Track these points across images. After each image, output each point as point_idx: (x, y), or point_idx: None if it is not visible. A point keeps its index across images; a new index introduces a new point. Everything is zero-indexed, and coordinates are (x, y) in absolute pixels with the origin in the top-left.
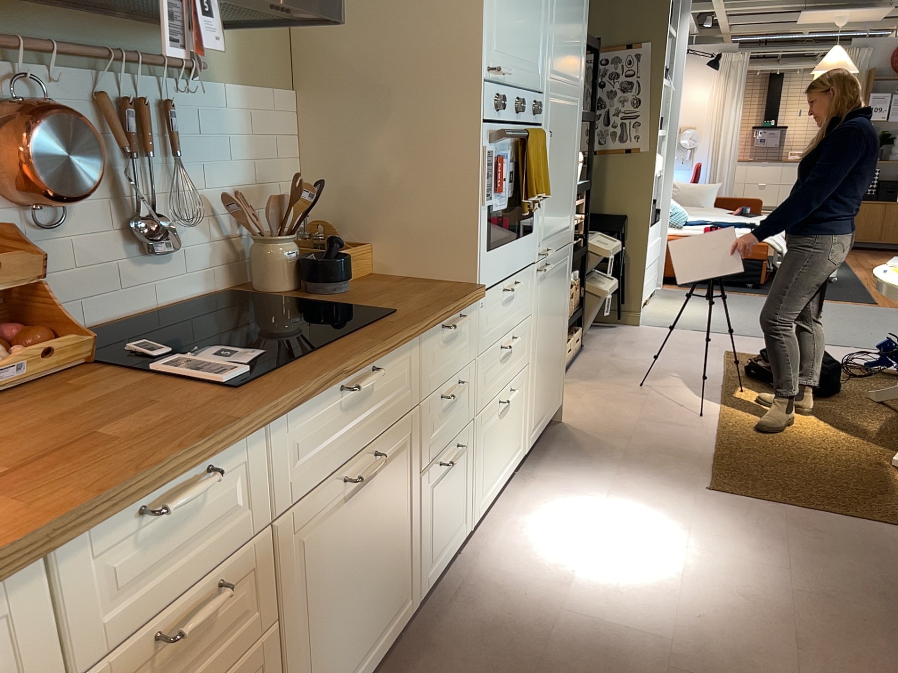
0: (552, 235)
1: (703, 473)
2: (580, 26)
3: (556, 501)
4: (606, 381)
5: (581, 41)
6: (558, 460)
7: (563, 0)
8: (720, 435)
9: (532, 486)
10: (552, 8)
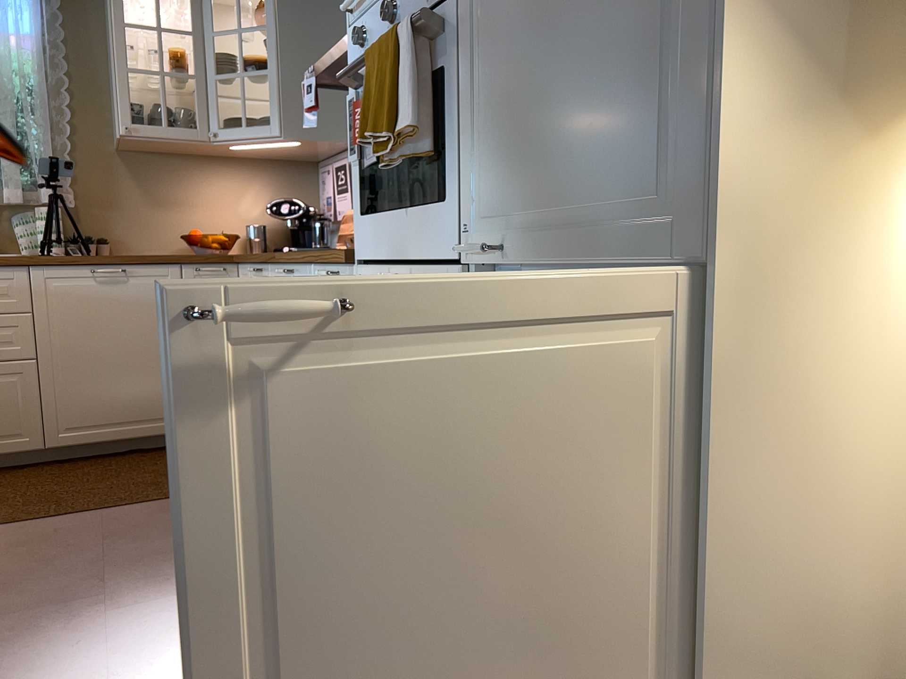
0: (534, 218)
1: None
2: None
3: None
4: None
5: None
6: None
7: None
8: None
9: None
10: None
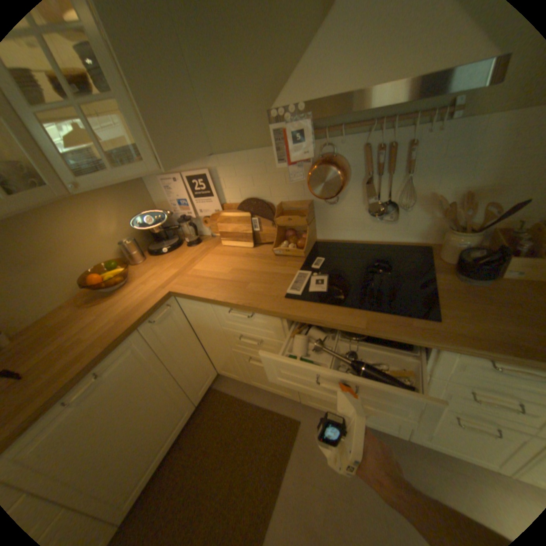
0: None
1: None
2: None
3: None
4: None
5: None
6: None
7: None
8: None
9: None
10: None
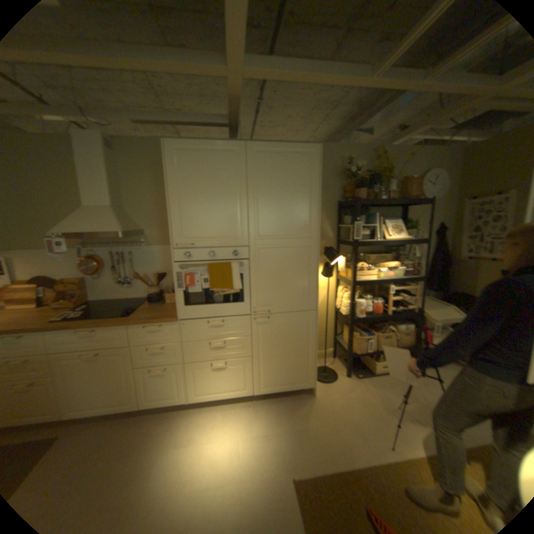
0: (274, 305)
1: (311, 473)
2: (300, 210)
3: (238, 422)
4: (382, 394)
5: (304, 216)
6: (275, 409)
7: (267, 204)
8: (374, 470)
9: (246, 410)
10: (249, 211)
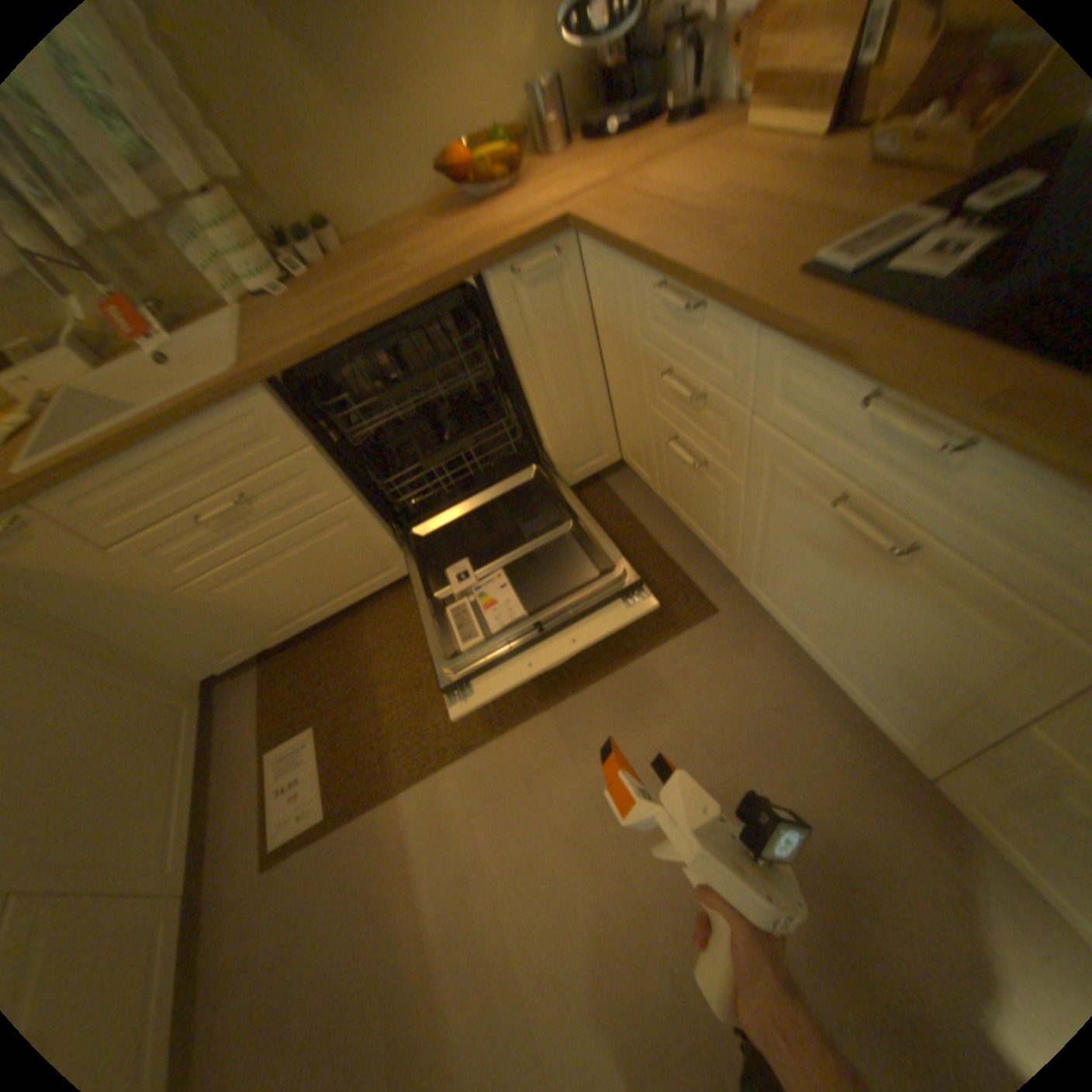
0: None
1: None
2: None
3: None
4: None
5: None
6: None
7: None
8: None
9: None
10: None
